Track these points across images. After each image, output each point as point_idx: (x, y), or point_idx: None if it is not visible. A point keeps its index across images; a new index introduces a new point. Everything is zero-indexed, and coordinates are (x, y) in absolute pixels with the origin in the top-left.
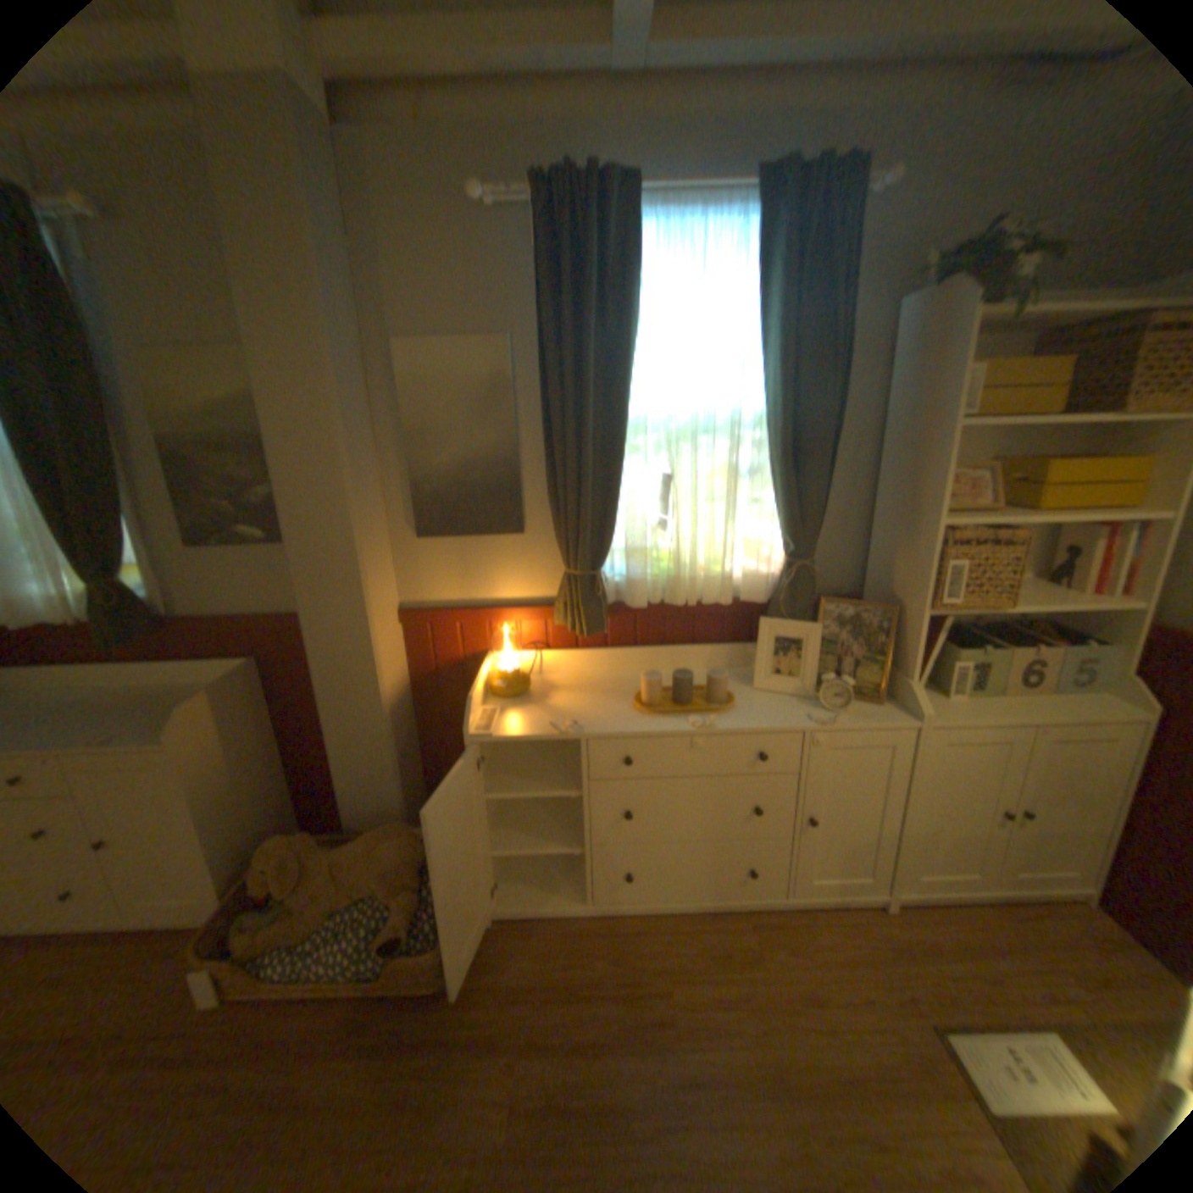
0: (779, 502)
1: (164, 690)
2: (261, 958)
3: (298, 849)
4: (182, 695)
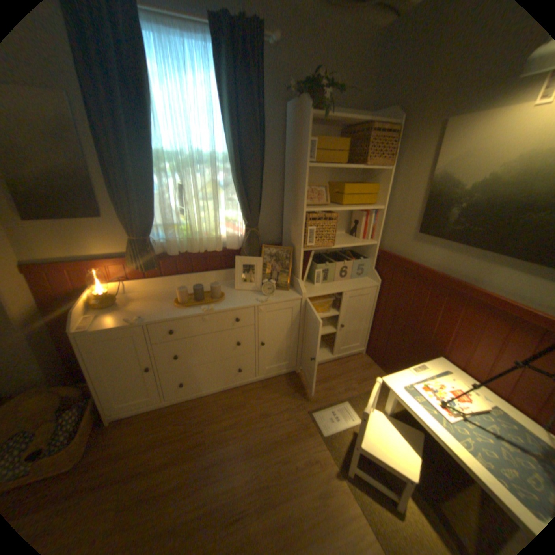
0: (239, 201)
1: None
2: None
3: None
4: None
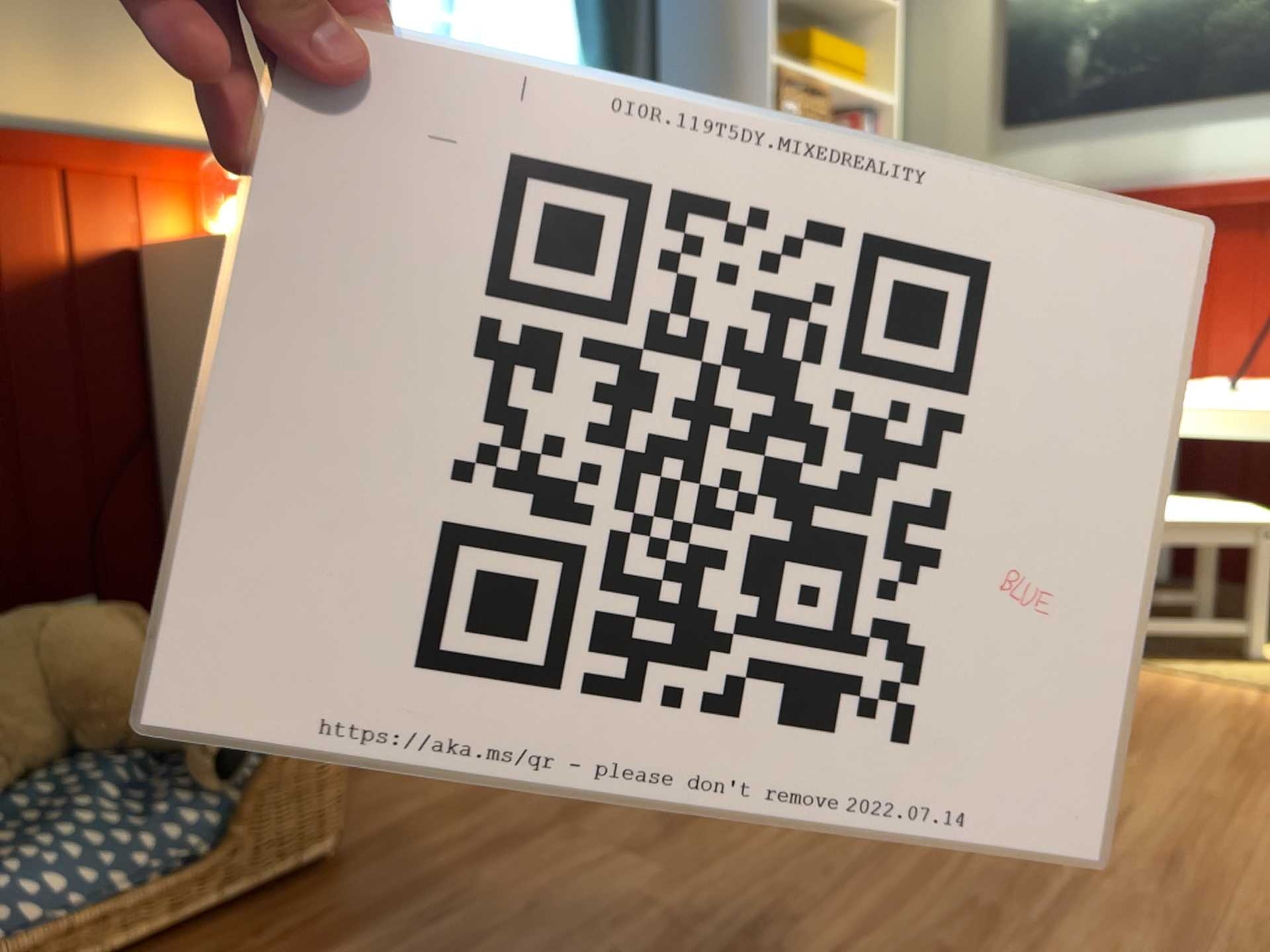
0: (590, 25)
1: None
2: None
3: None
4: None
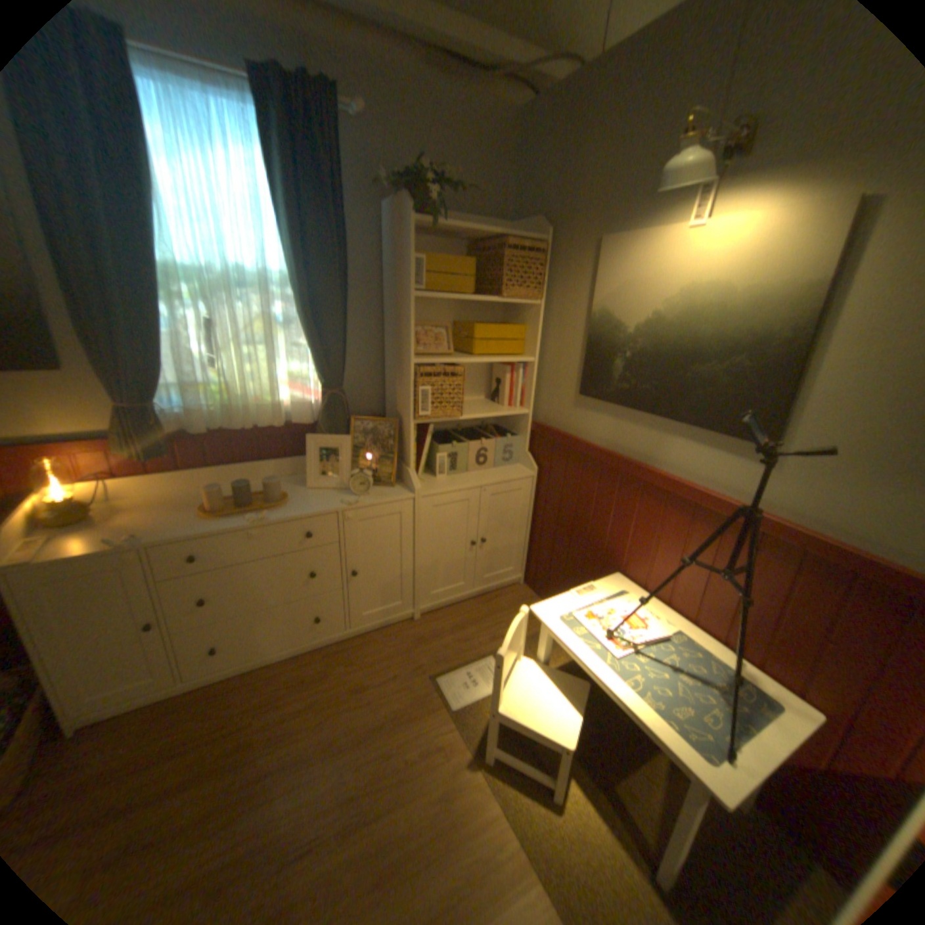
0: (309, 347)
1: None
2: None
3: None
4: None
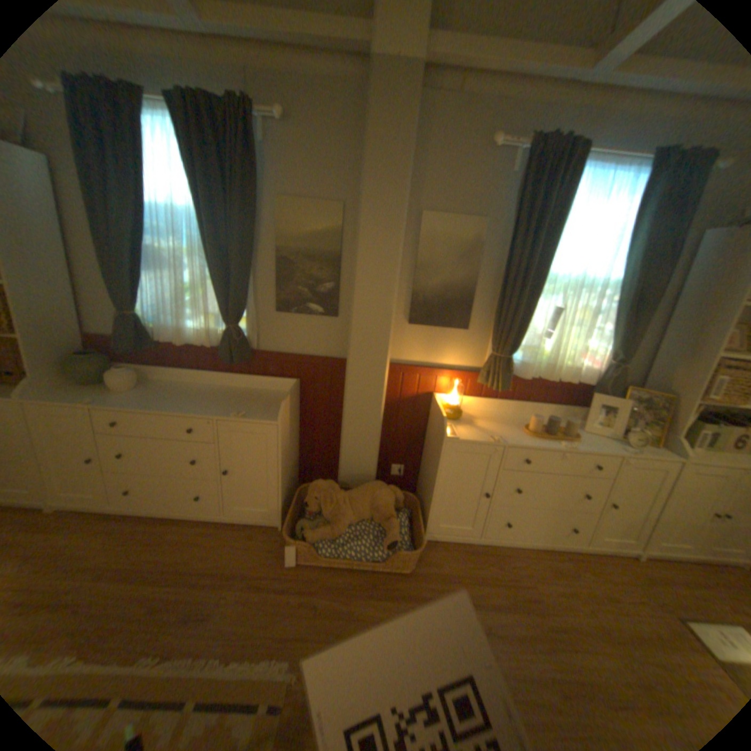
0: (618, 332)
1: (248, 392)
2: (317, 544)
3: (332, 489)
4: (262, 396)
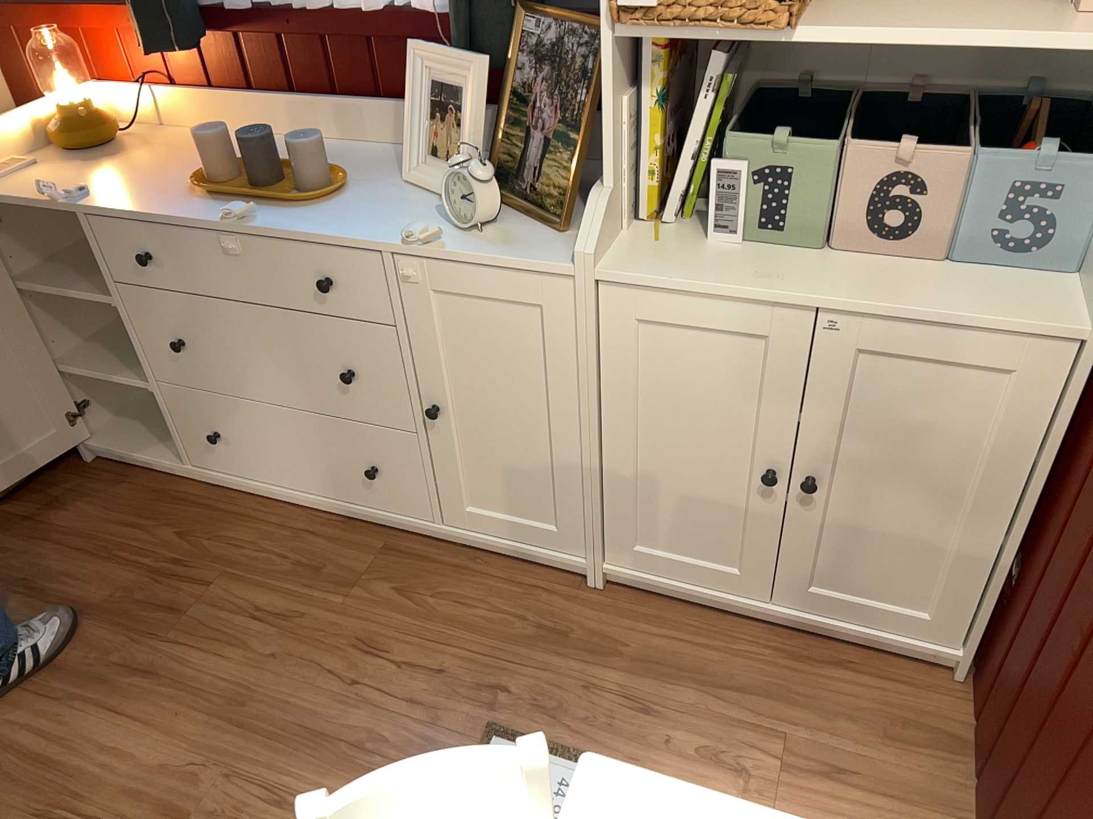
0: None
1: None
2: None
3: None
4: None
